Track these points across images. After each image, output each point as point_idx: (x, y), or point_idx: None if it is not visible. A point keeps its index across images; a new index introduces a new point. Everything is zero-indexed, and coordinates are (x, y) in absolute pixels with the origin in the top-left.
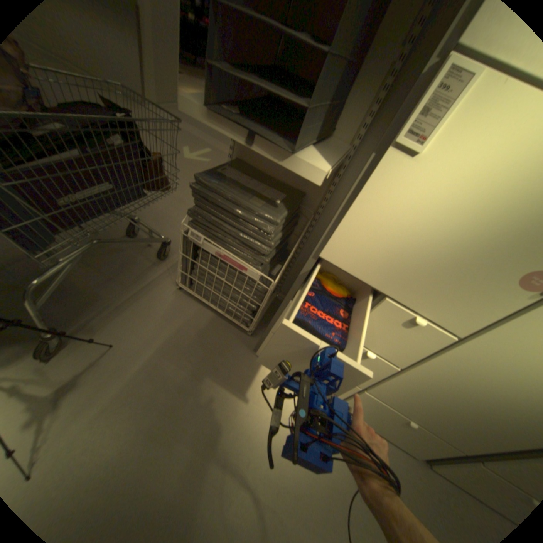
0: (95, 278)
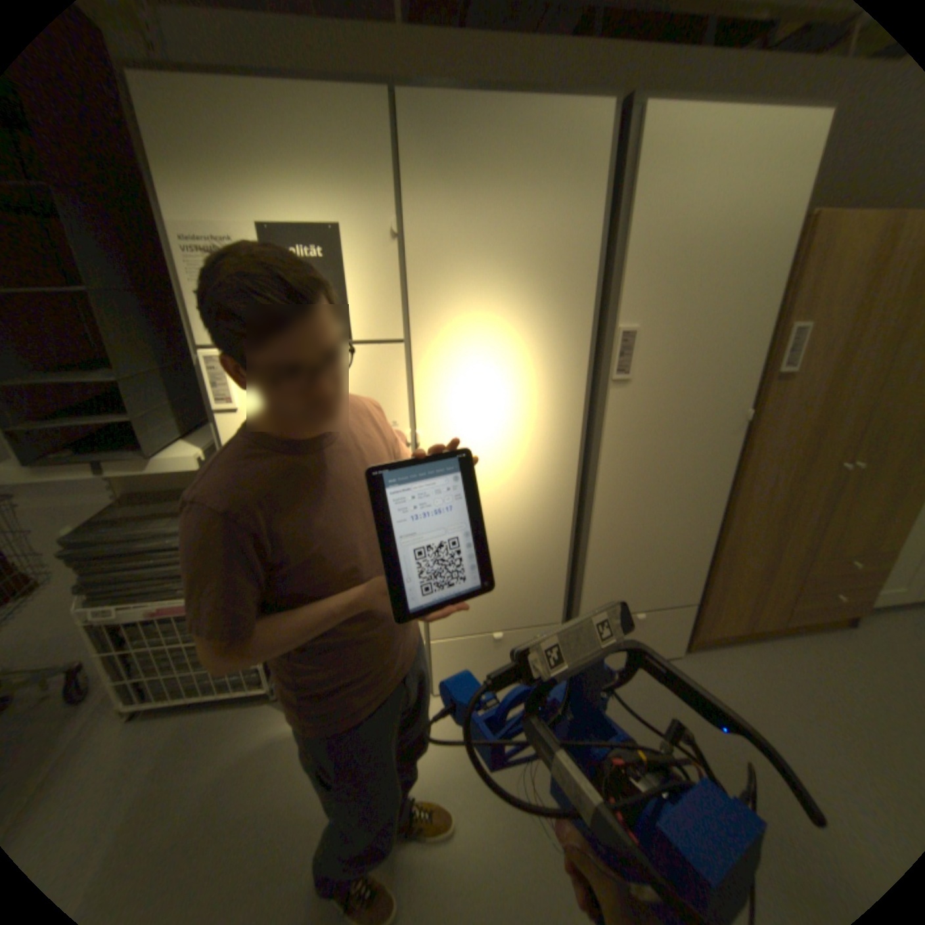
0: None
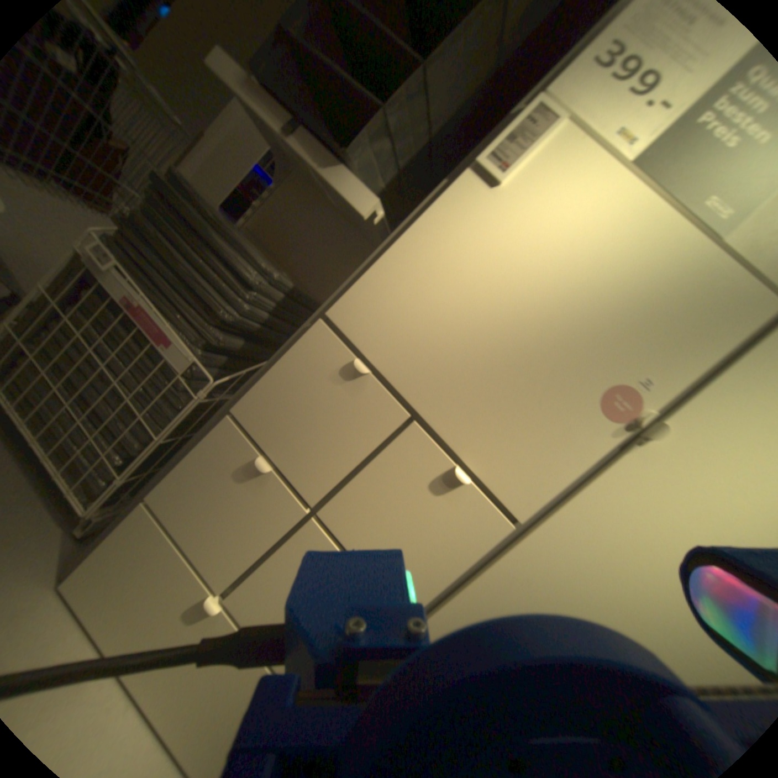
0: None
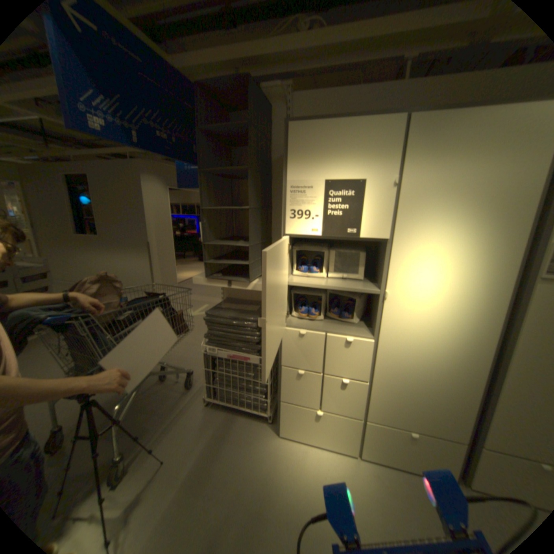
0: (141, 417)
